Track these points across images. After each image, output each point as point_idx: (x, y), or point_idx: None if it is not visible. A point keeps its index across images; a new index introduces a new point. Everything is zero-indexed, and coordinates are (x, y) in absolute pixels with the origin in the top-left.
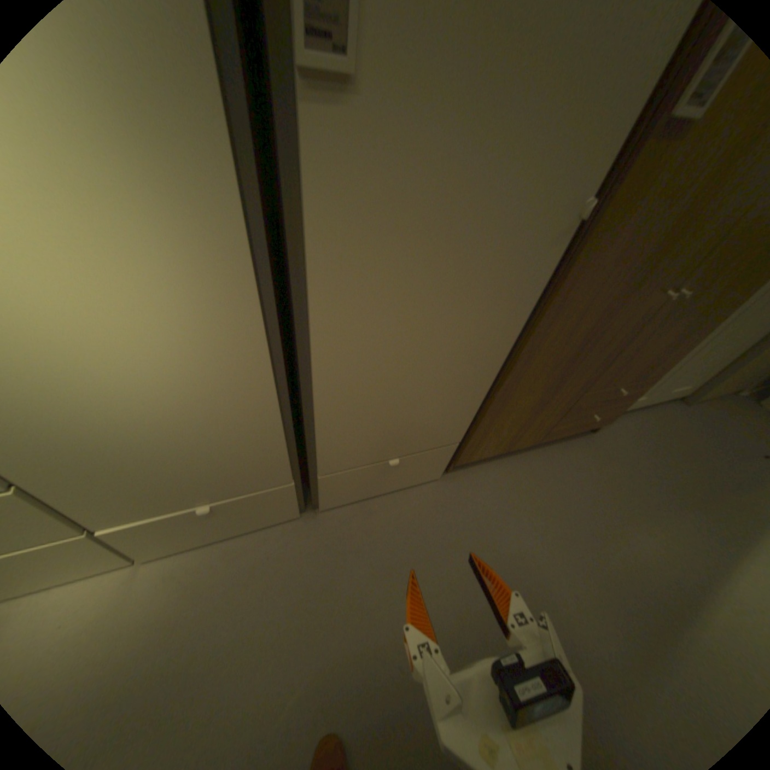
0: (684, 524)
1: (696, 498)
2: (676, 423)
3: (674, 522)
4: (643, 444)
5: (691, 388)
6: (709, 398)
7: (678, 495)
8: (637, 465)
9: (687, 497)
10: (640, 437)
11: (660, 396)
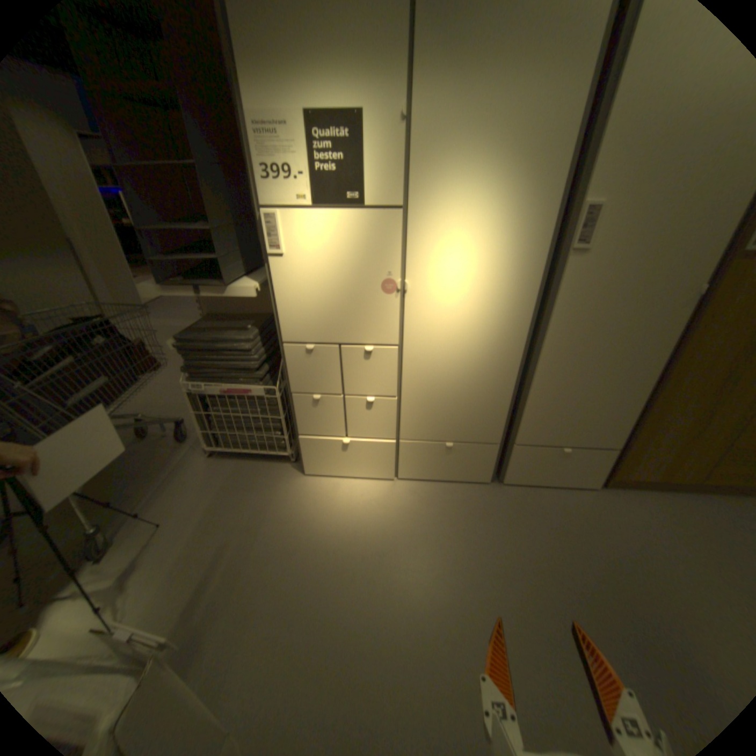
0: None
1: None
2: None
3: None
4: None
5: None
6: None
7: None
8: None
9: None
10: None
11: None
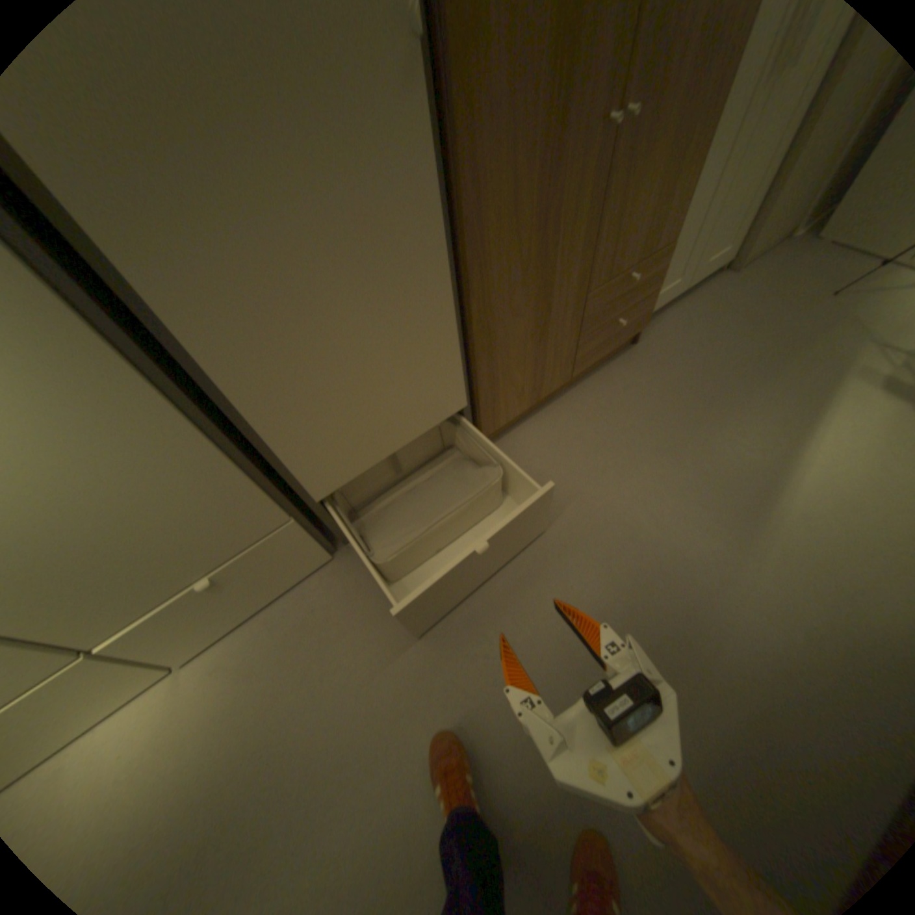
0: (753, 401)
1: (762, 369)
2: (725, 298)
3: (742, 404)
4: (692, 335)
5: (729, 249)
6: (756, 254)
7: (741, 374)
8: (690, 360)
9: (752, 371)
10: (686, 329)
11: (695, 272)
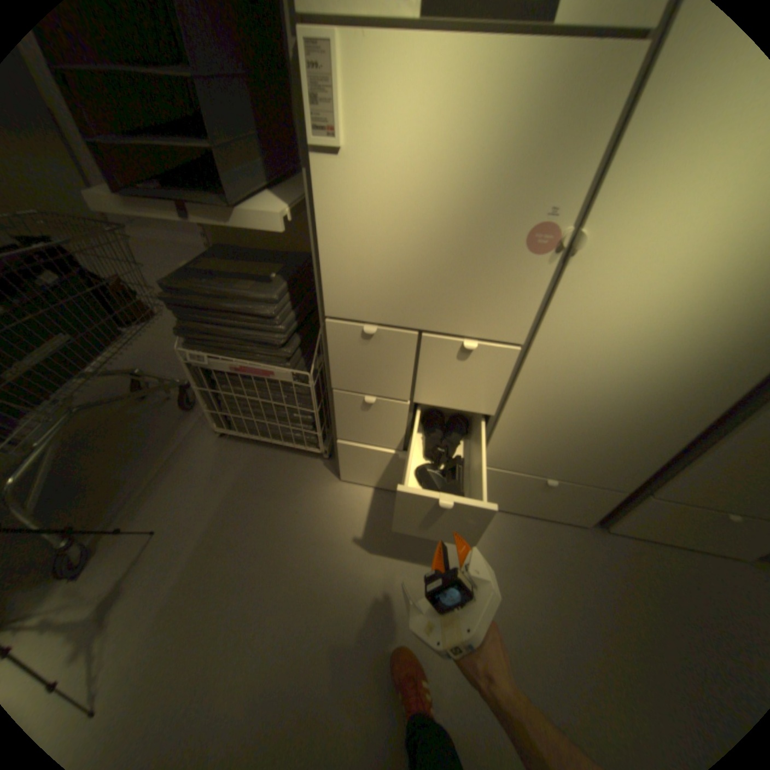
0: None
1: None
2: None
3: None
4: None
5: None
6: None
7: None
8: None
9: None
10: None
11: None
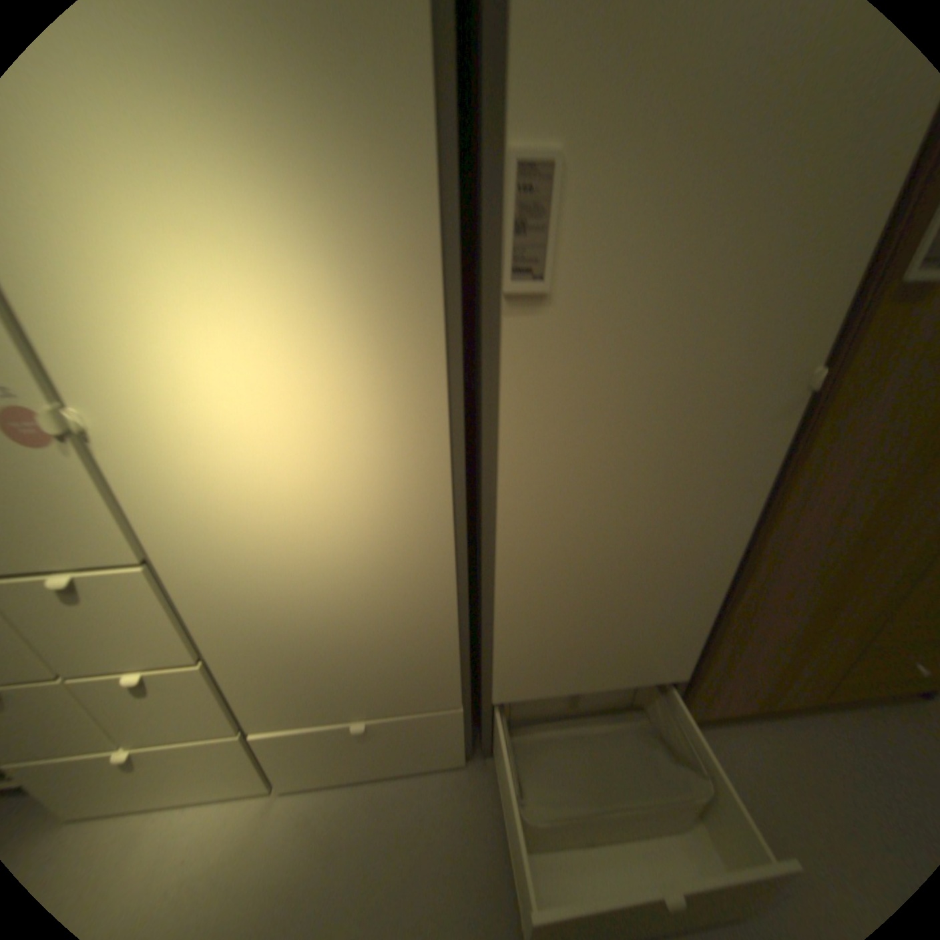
0: None
1: None
2: None
3: None
4: None
5: None
6: None
7: None
8: None
9: None
10: None
11: None
